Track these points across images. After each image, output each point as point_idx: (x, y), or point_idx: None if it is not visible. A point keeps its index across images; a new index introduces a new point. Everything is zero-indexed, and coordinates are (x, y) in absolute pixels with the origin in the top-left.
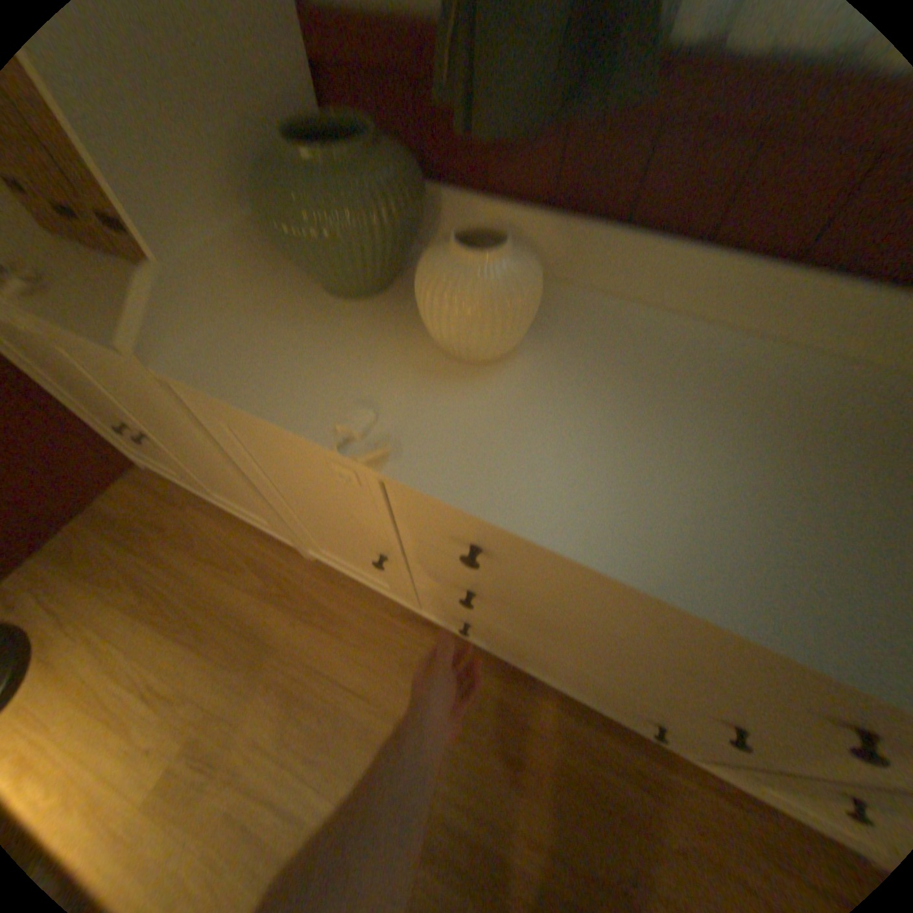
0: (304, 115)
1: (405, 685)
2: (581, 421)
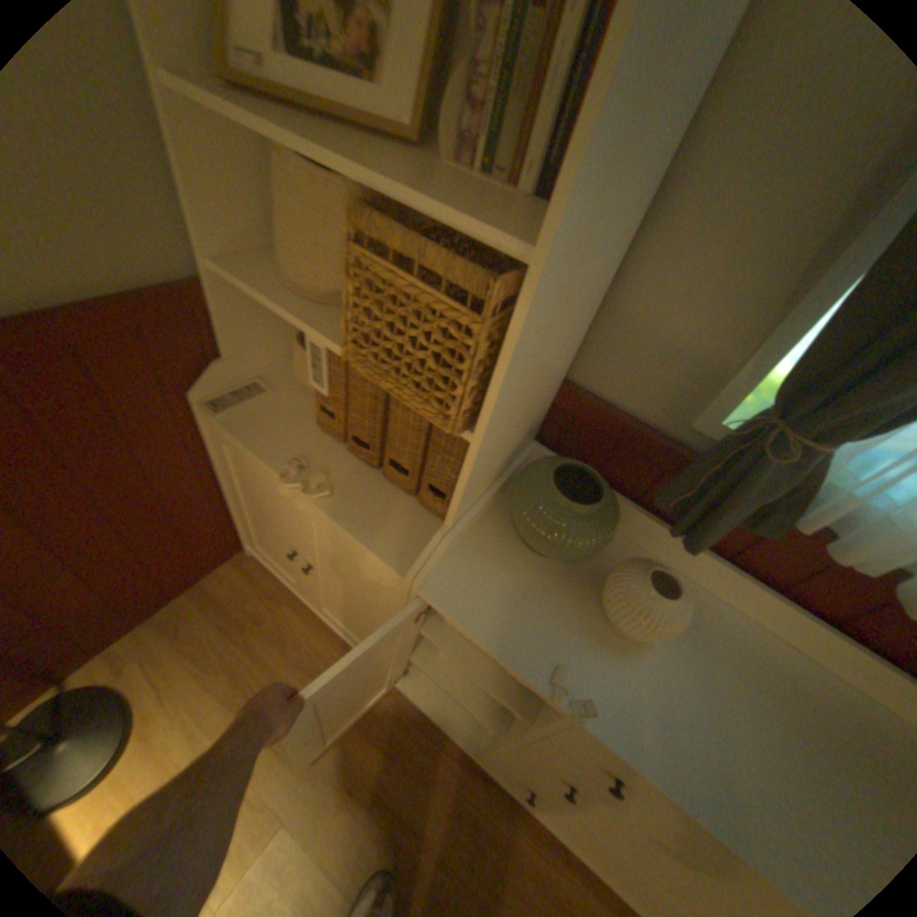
0: (565, 468)
1: (458, 834)
2: (704, 712)
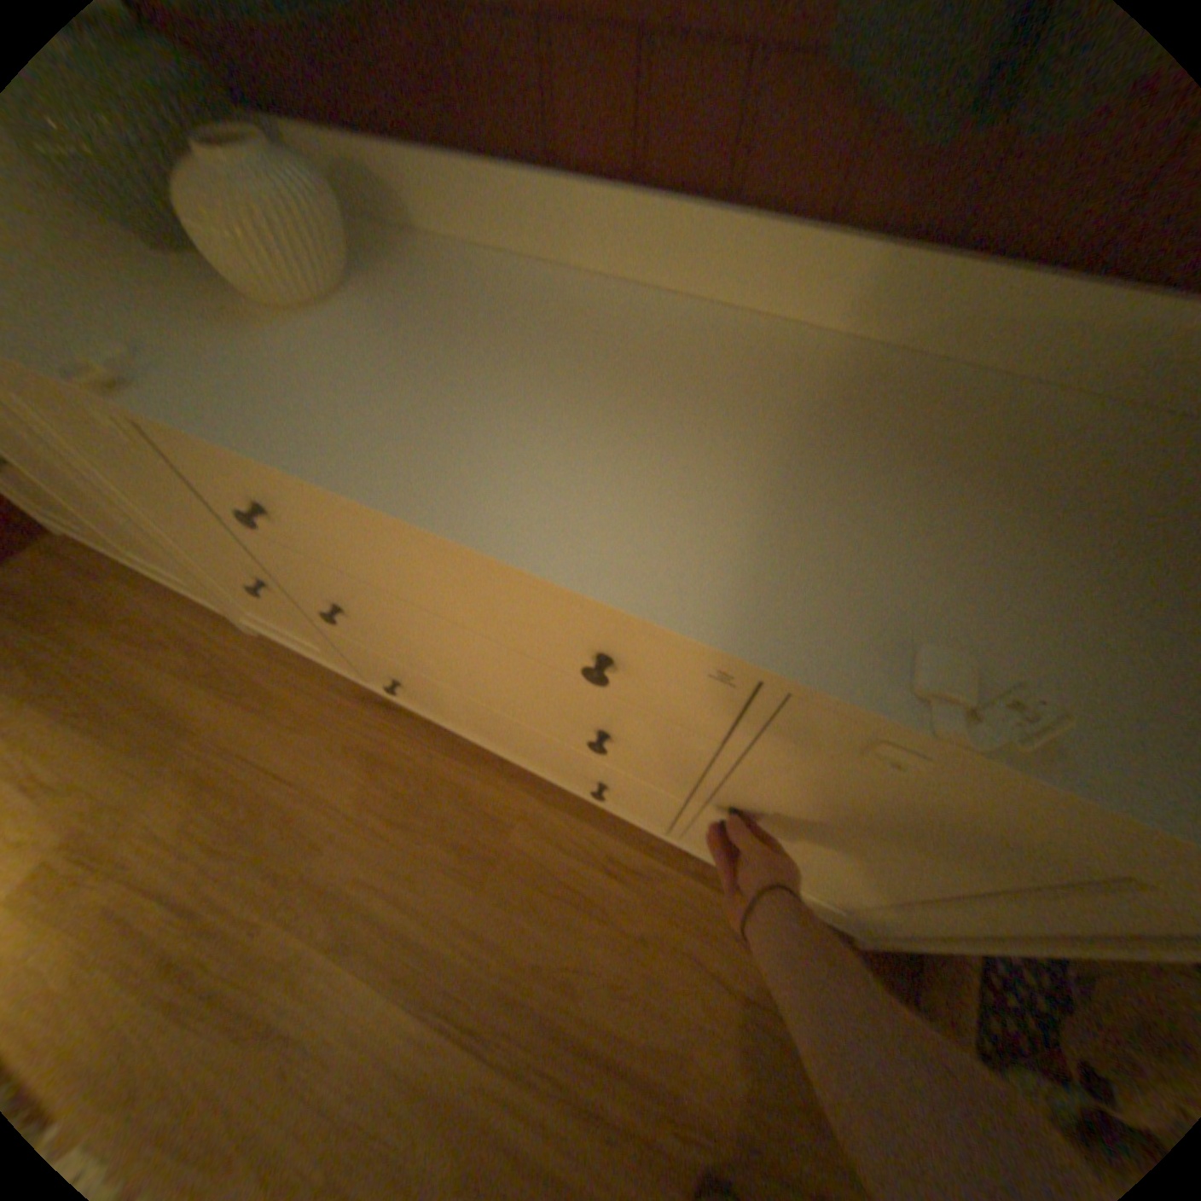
0: None
1: (342, 770)
2: (360, 356)
